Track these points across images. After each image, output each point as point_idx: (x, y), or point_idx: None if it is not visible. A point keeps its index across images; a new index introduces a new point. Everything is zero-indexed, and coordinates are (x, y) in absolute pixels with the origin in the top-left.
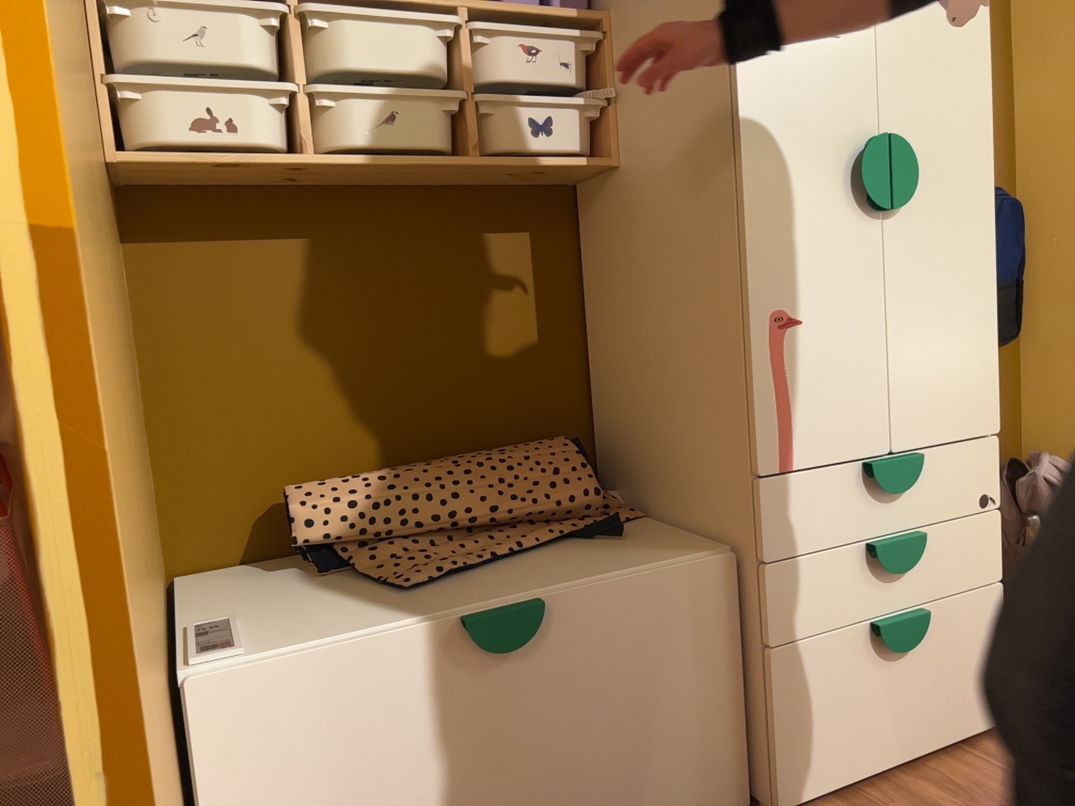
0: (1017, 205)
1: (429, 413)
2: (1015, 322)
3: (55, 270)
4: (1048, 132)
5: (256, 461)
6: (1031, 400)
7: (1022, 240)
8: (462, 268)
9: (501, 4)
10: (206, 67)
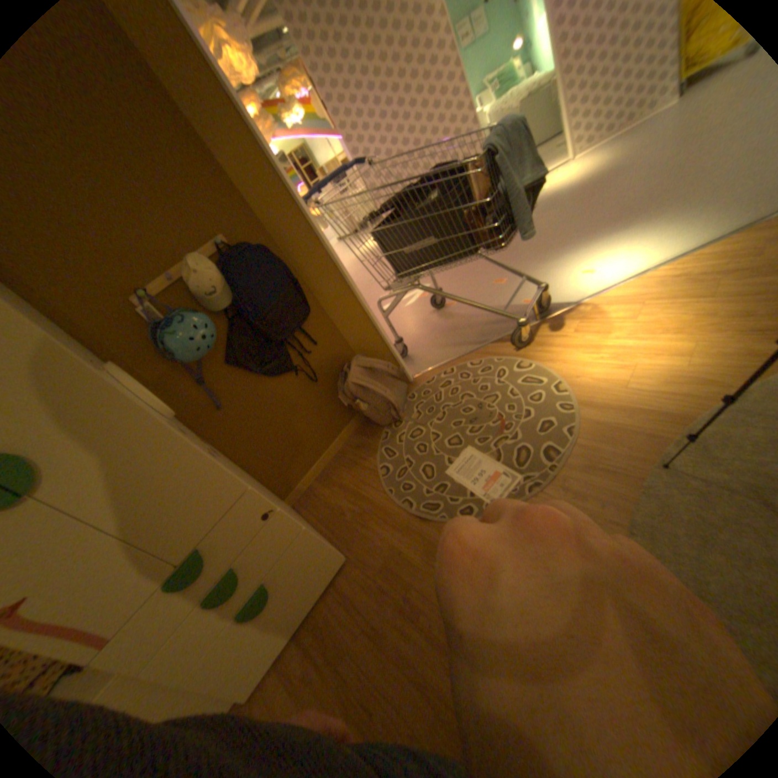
0: (261, 248)
1: None
2: (305, 307)
3: None
4: (256, 183)
5: None
6: (343, 329)
7: (281, 262)
8: None
9: None
10: None
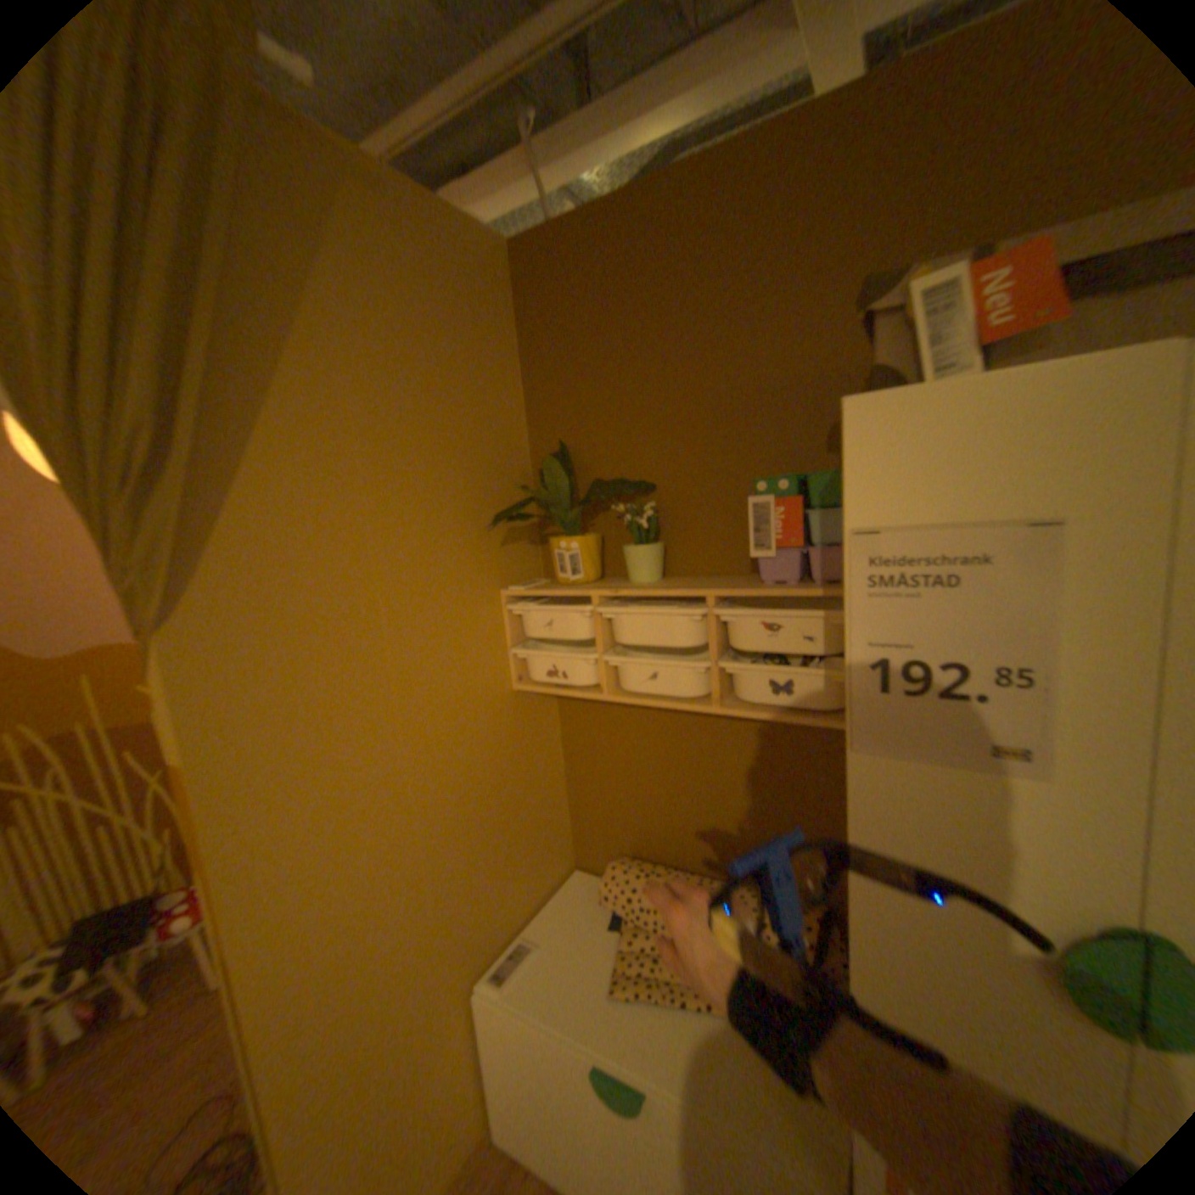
0: None
1: (721, 840)
2: None
3: (236, 961)
4: None
5: (615, 827)
6: None
7: None
8: (752, 749)
9: (743, 589)
10: (554, 638)
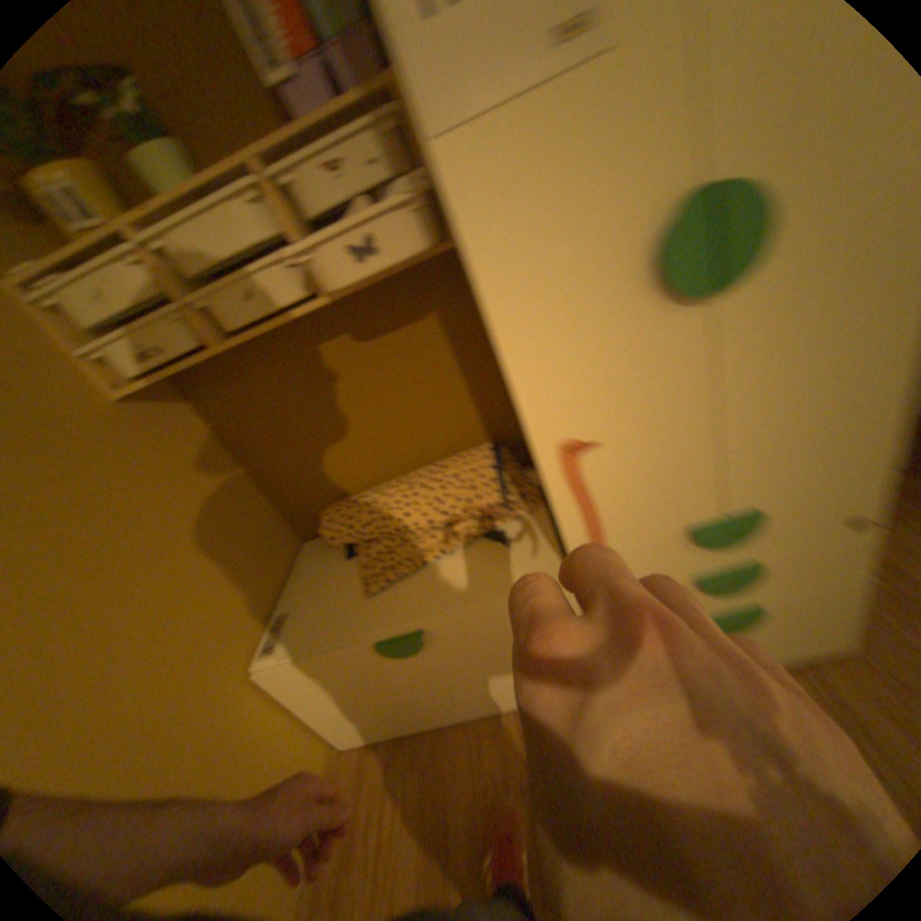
0: None
1: (401, 442)
2: None
3: None
4: None
5: (316, 487)
6: None
7: None
8: (387, 346)
9: (283, 129)
10: (120, 312)
